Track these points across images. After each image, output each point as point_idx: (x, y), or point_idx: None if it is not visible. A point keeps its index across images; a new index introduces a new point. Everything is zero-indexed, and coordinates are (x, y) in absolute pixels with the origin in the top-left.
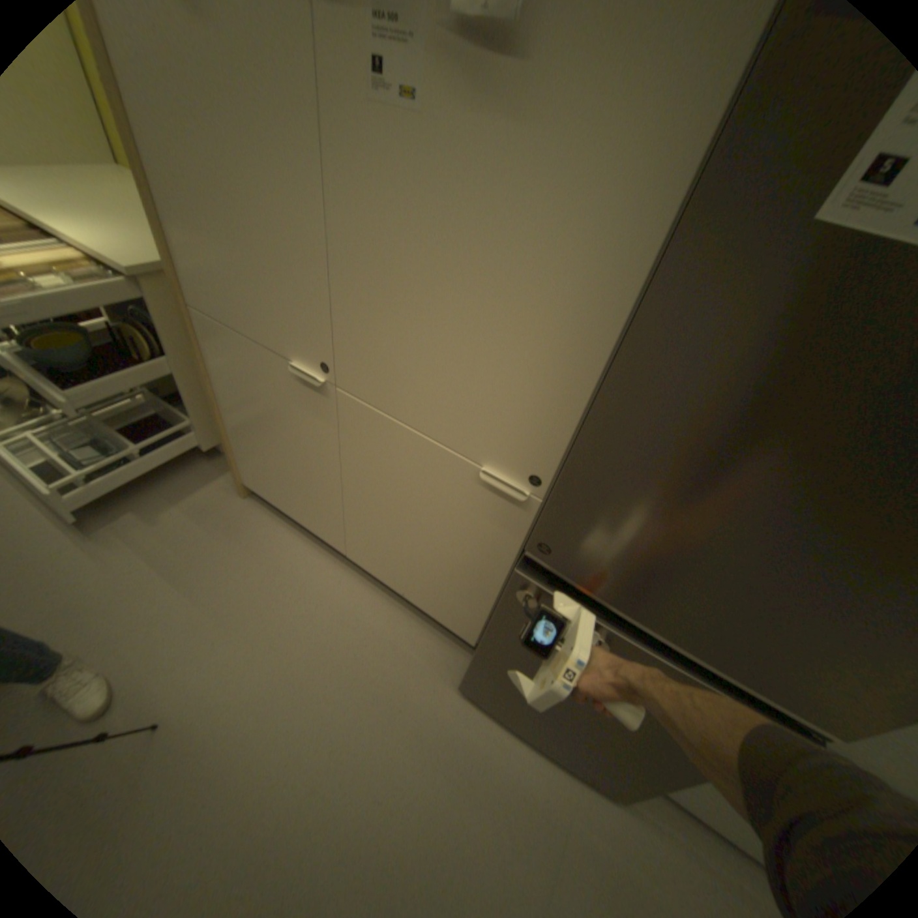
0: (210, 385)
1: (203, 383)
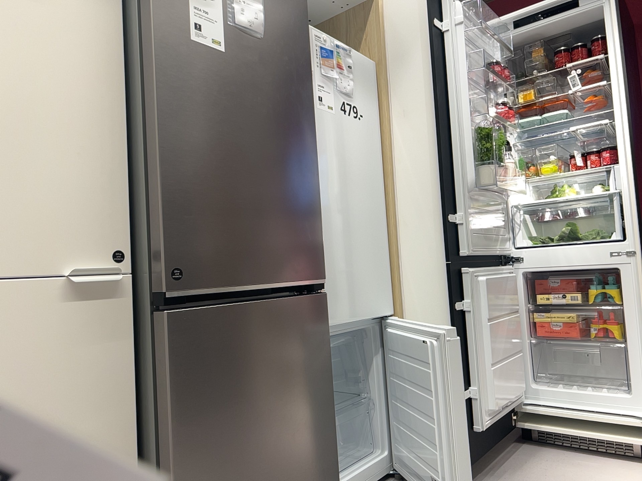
0: None
1: None
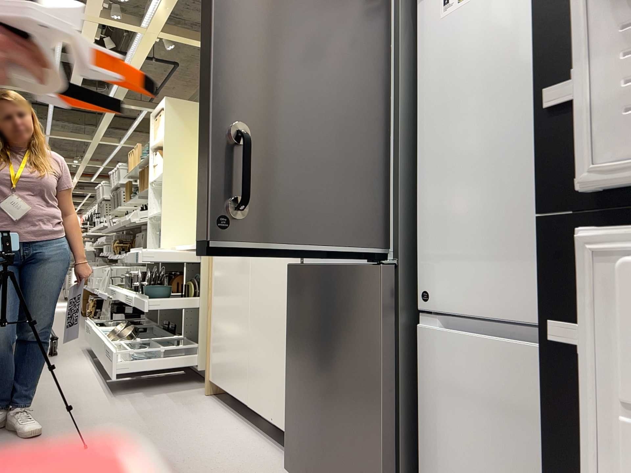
0: (209, 295)
1: (207, 296)
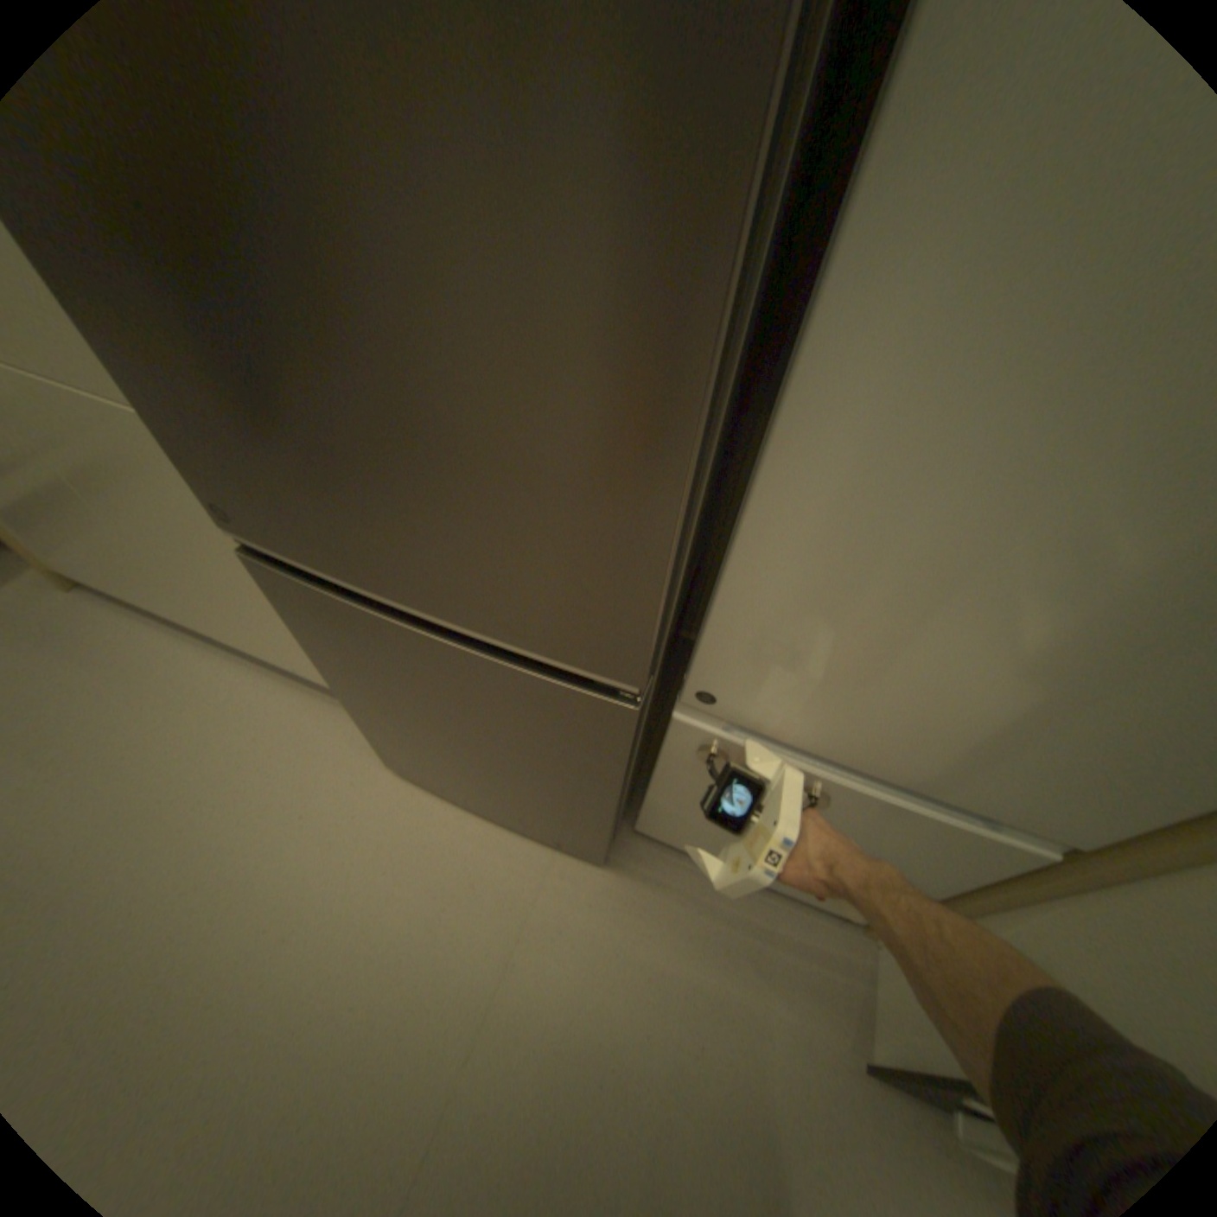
0: None
1: None
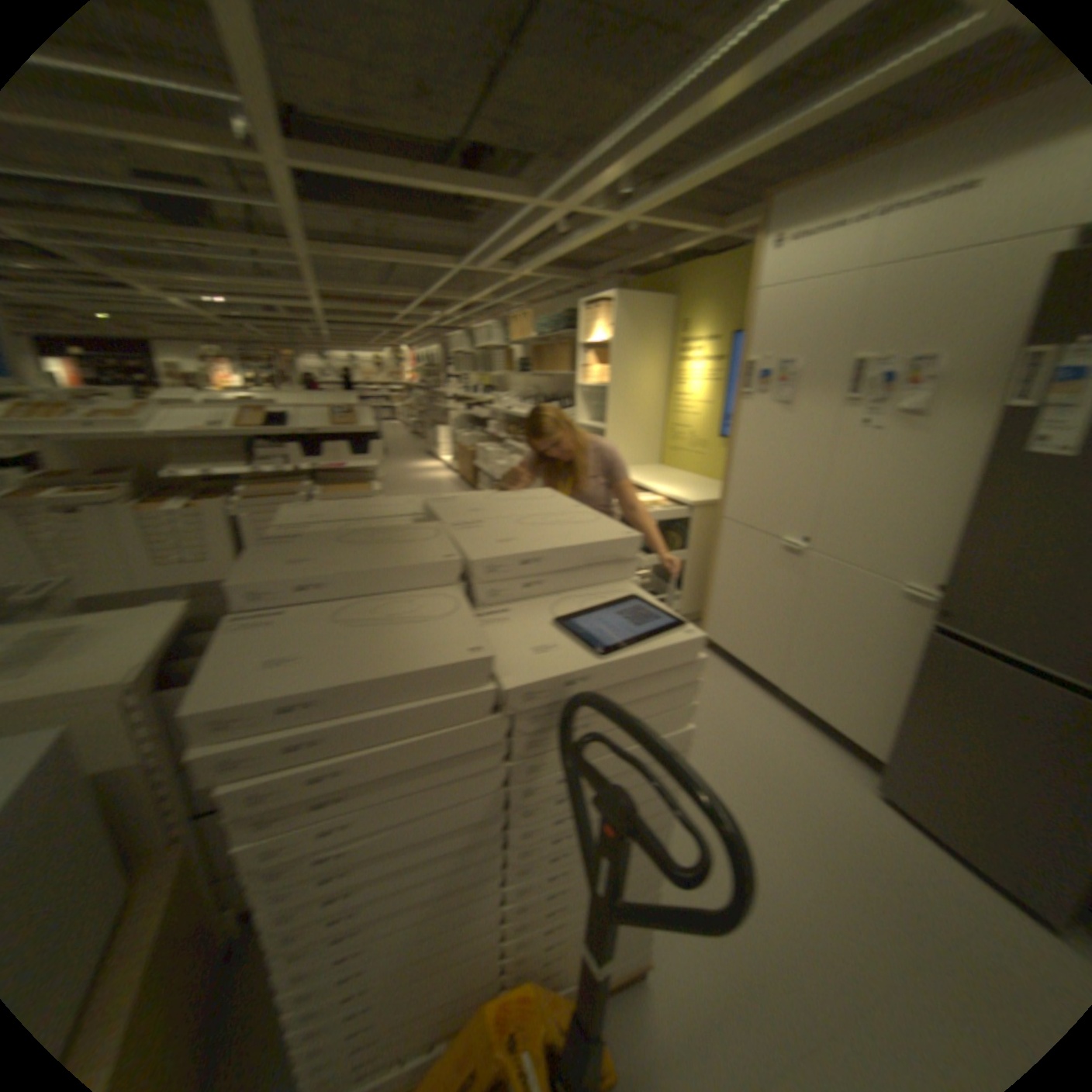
0: (713, 563)
1: (710, 562)
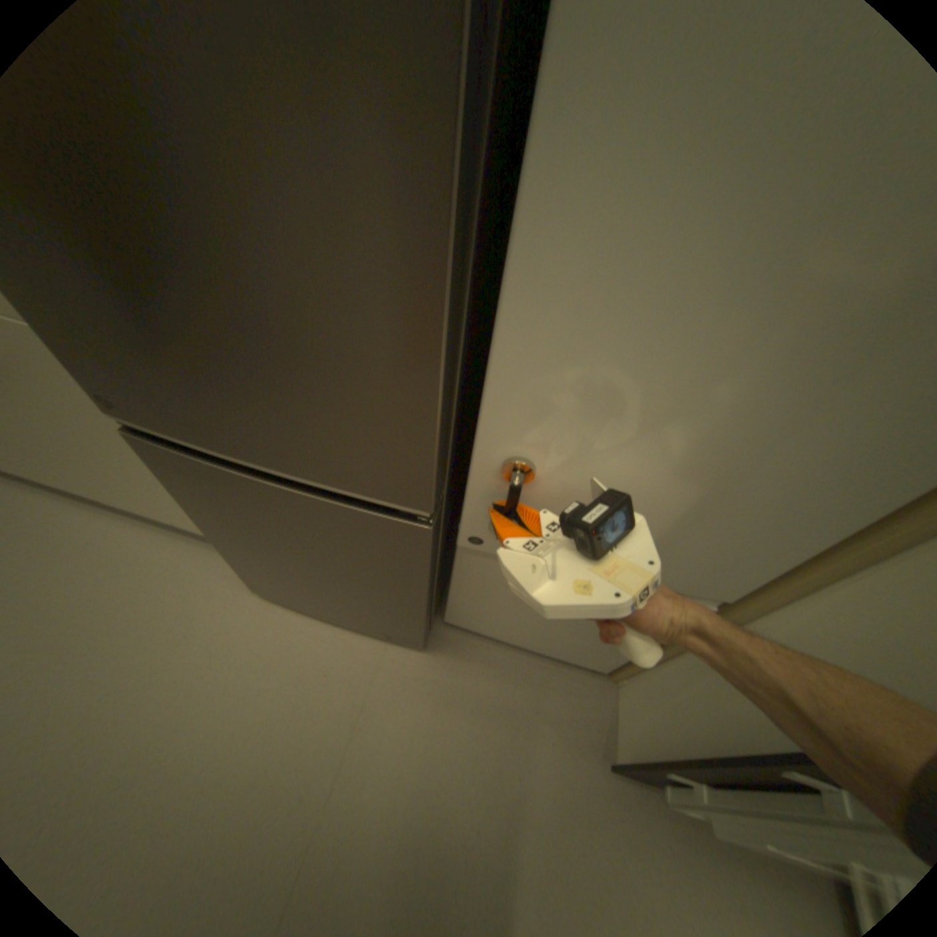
0: None
1: None
